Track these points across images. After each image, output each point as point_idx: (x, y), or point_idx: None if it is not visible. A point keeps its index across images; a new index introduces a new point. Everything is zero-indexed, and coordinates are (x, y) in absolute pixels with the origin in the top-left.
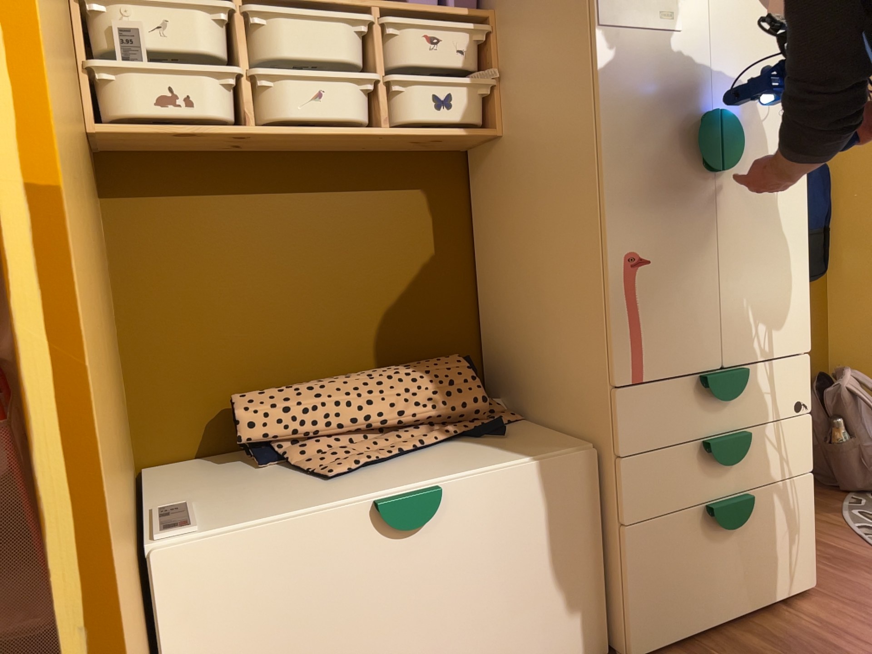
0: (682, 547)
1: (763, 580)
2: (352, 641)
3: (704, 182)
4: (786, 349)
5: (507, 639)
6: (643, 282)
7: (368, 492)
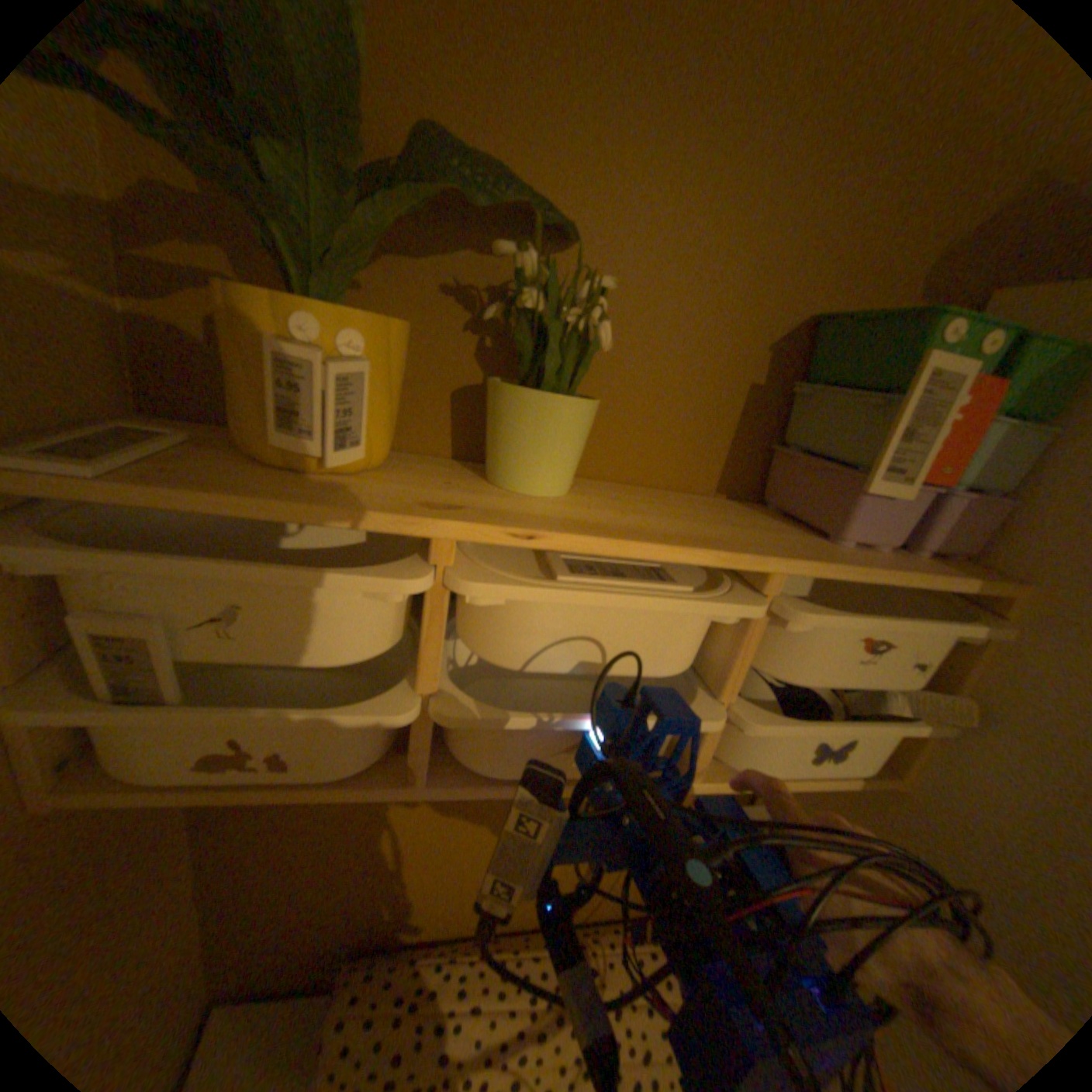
0: None
1: None
2: None
3: None
4: None
5: None
6: None
7: None
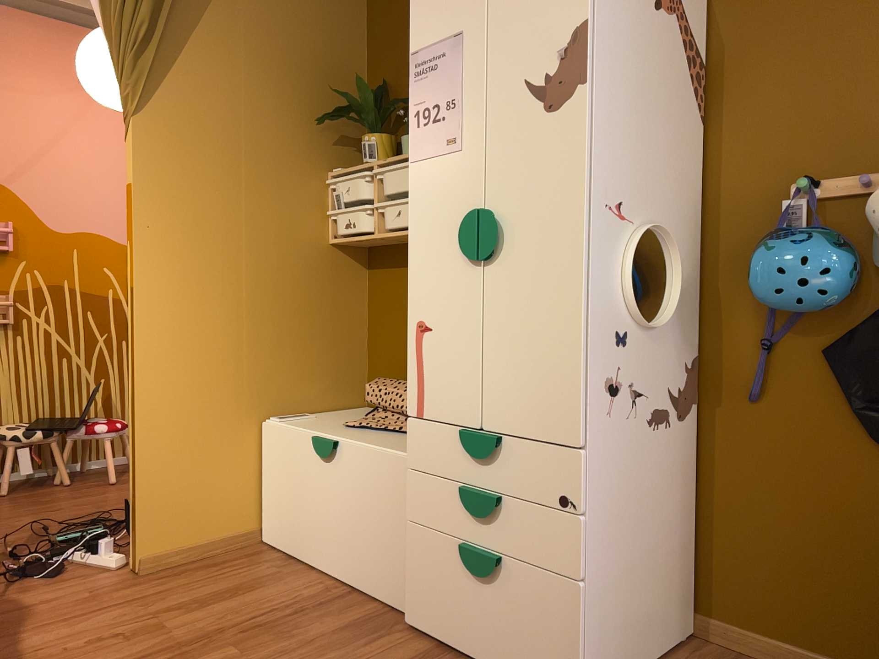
0: (442, 563)
1: (512, 652)
2: (305, 501)
3: (471, 268)
4: (549, 435)
5: (359, 553)
6: (425, 343)
7: (325, 432)
